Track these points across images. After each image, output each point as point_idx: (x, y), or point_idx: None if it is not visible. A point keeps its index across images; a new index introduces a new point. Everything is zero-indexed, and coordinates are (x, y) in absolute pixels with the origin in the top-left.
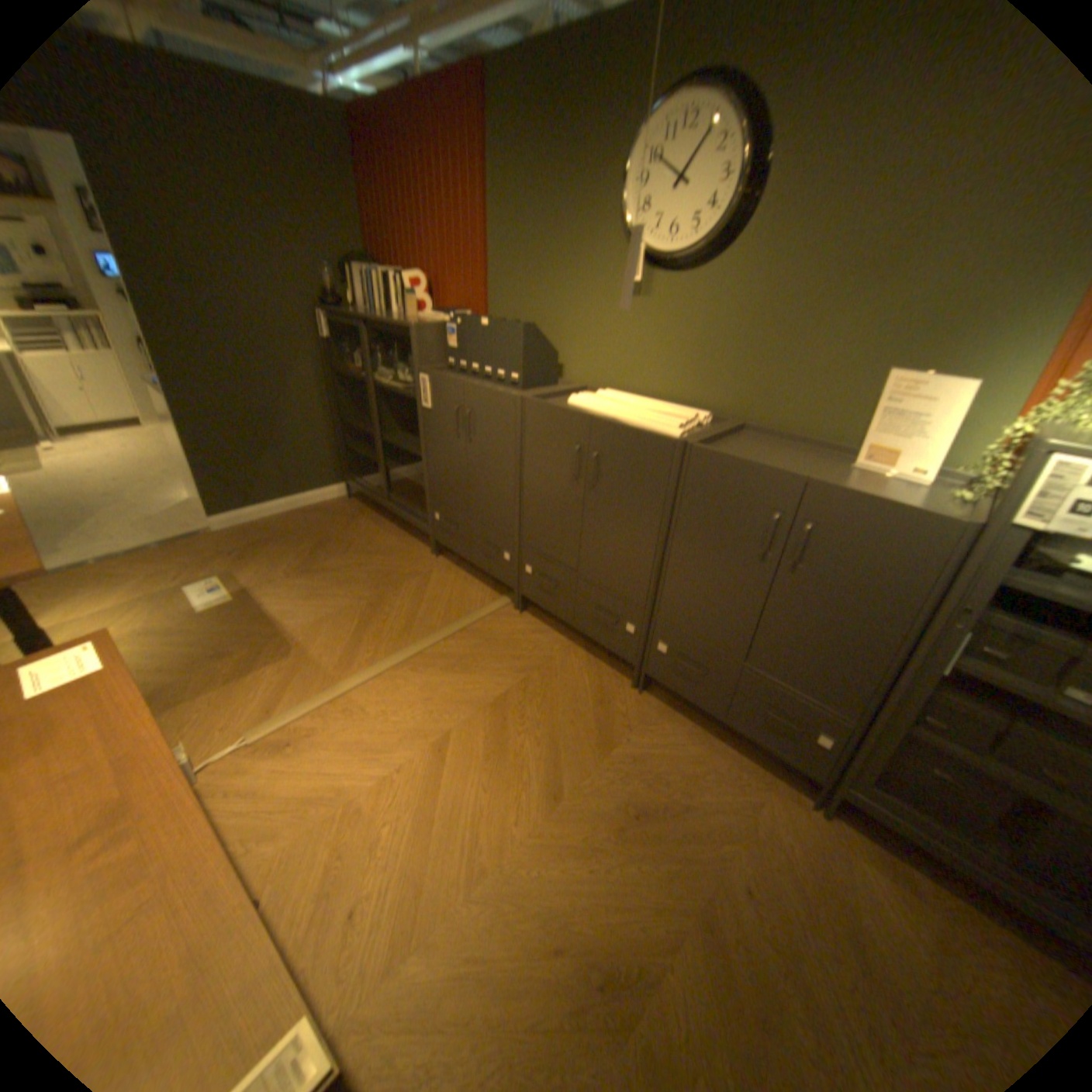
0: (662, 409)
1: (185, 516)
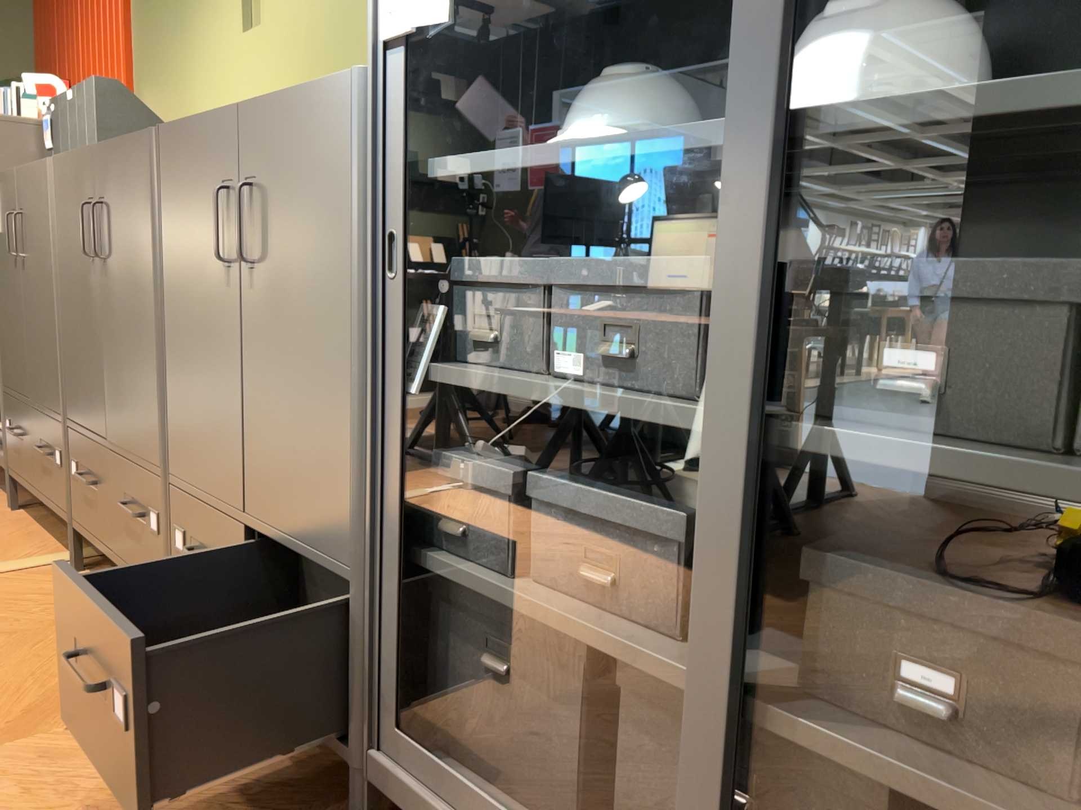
0: None
1: None
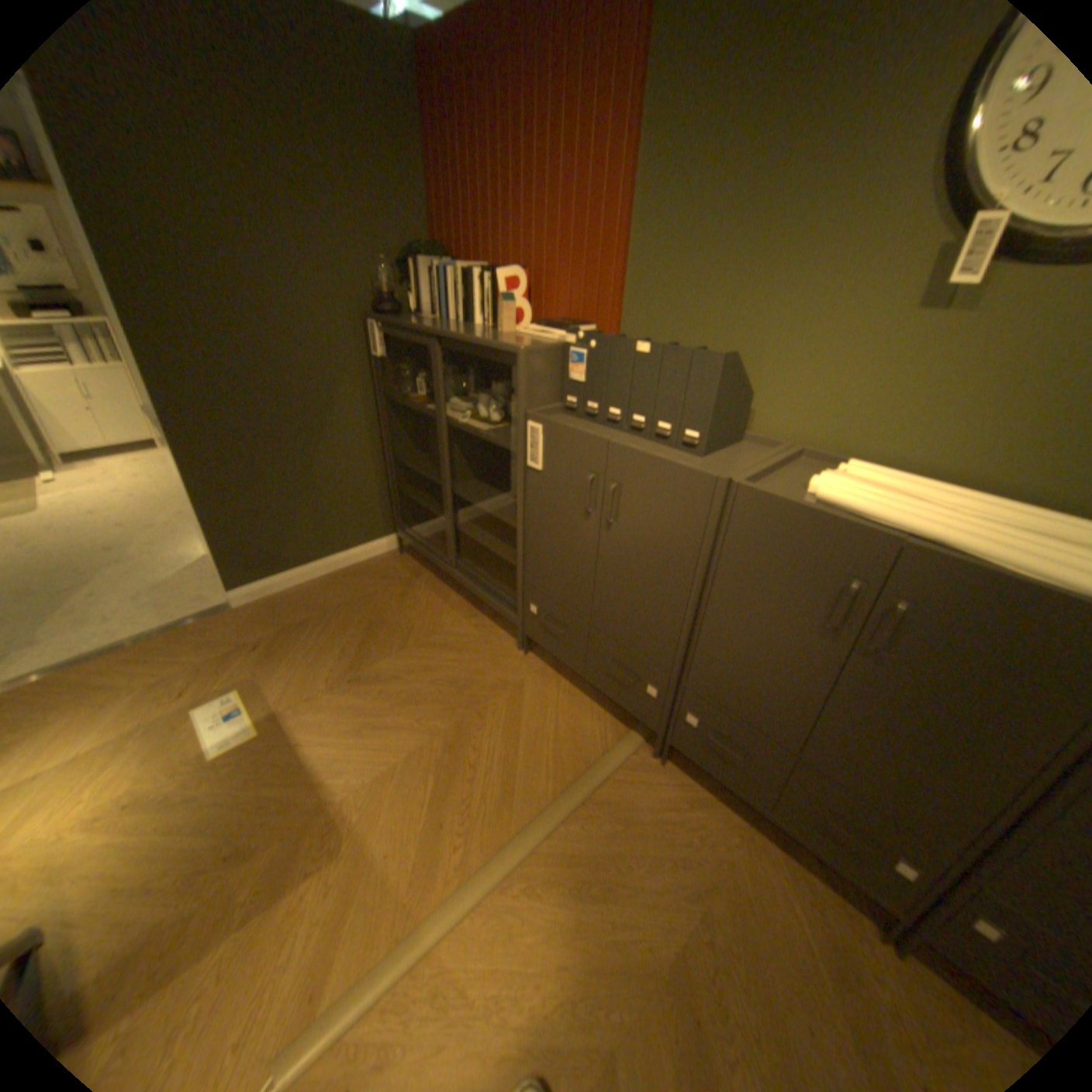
0: (1011, 514)
1: (198, 581)
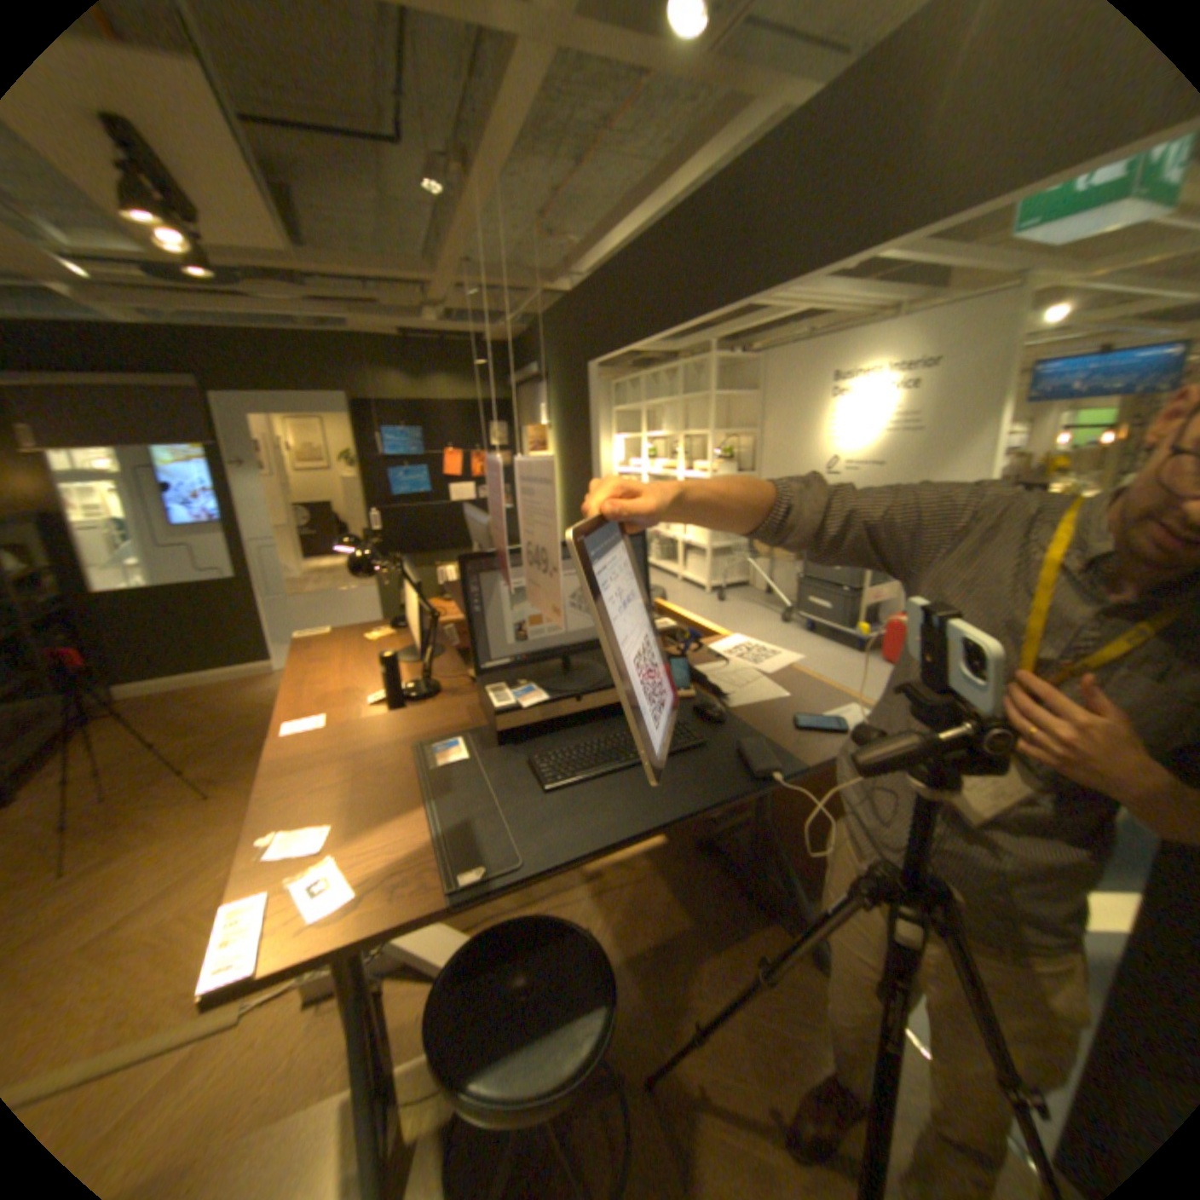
0: None
1: None
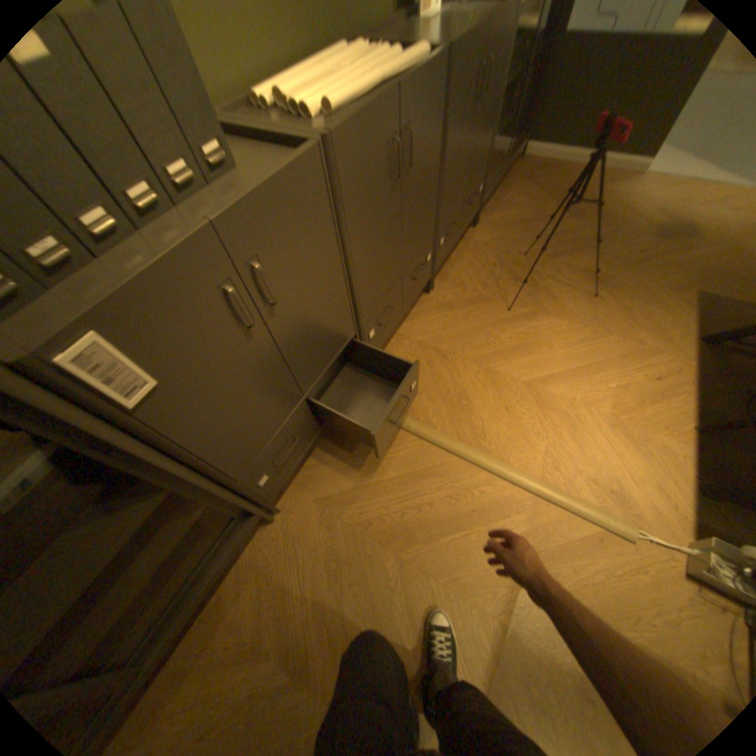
0: (344, 56)
1: None
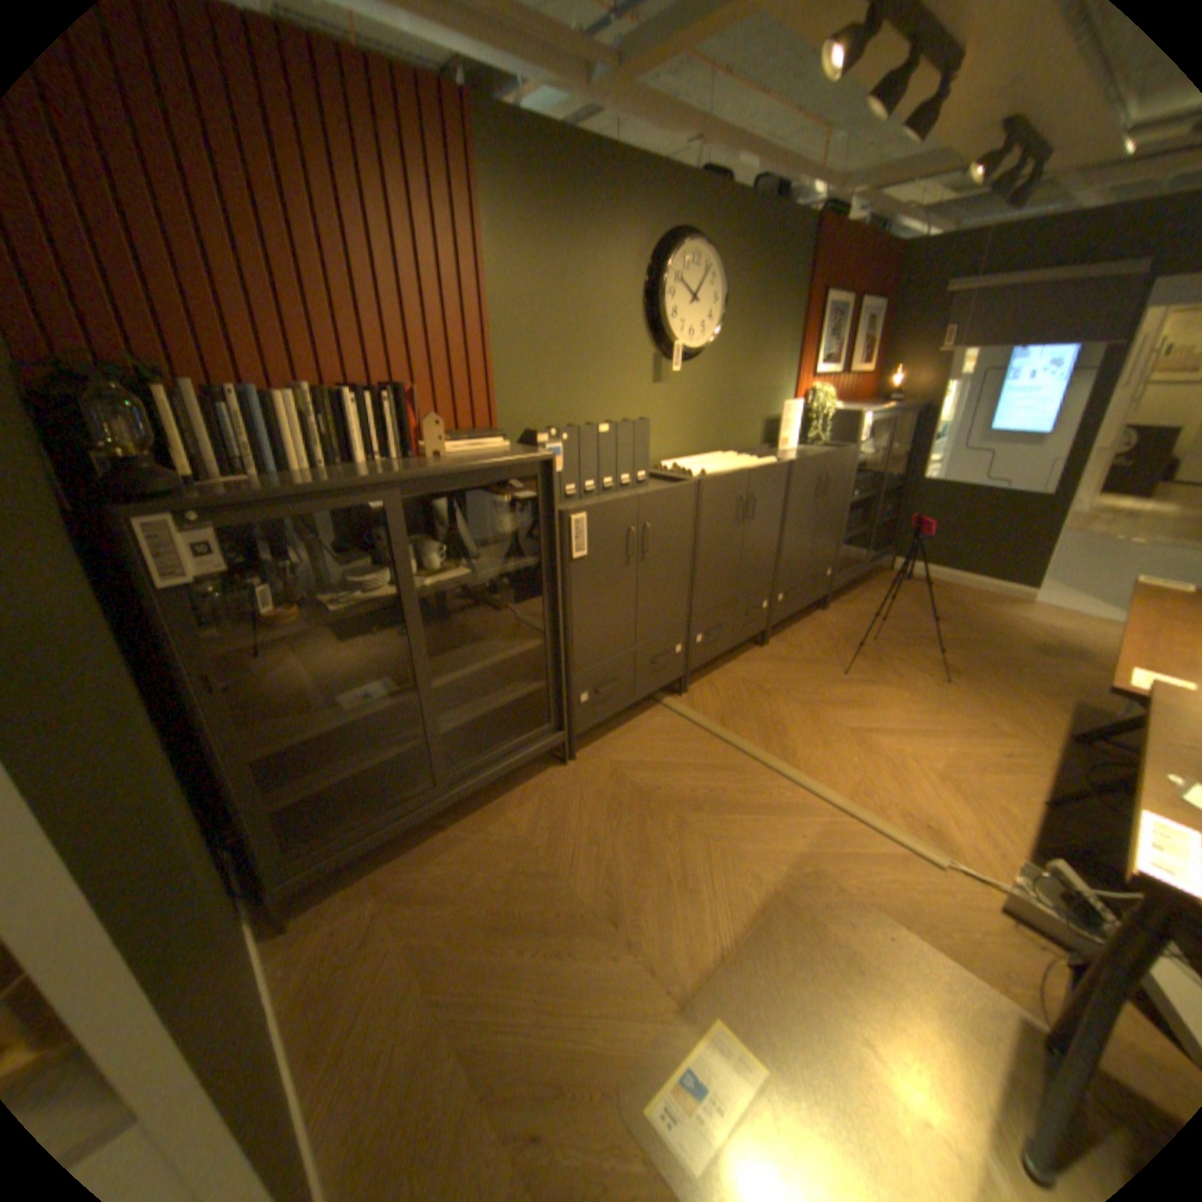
0: (720, 457)
1: None
